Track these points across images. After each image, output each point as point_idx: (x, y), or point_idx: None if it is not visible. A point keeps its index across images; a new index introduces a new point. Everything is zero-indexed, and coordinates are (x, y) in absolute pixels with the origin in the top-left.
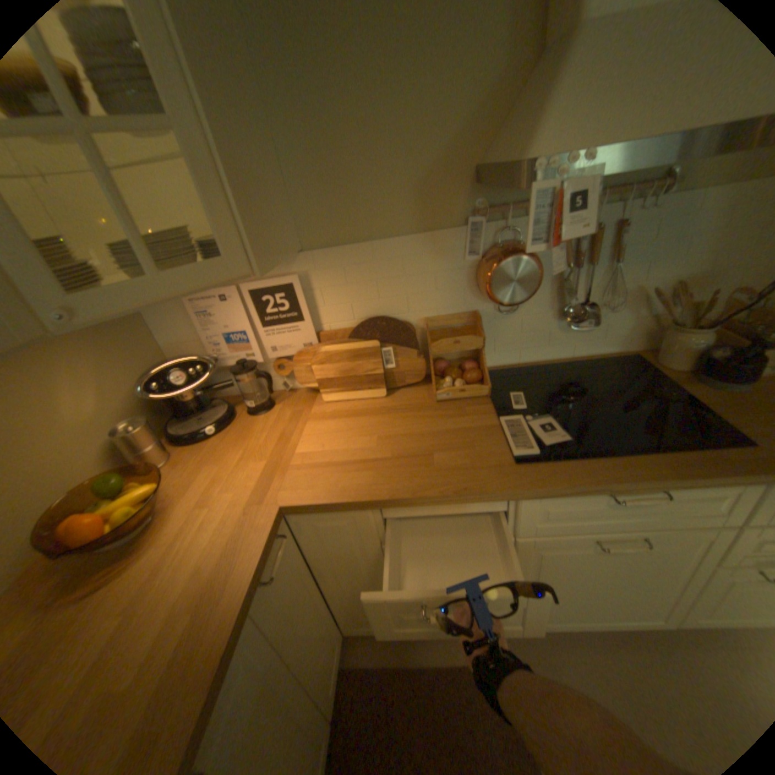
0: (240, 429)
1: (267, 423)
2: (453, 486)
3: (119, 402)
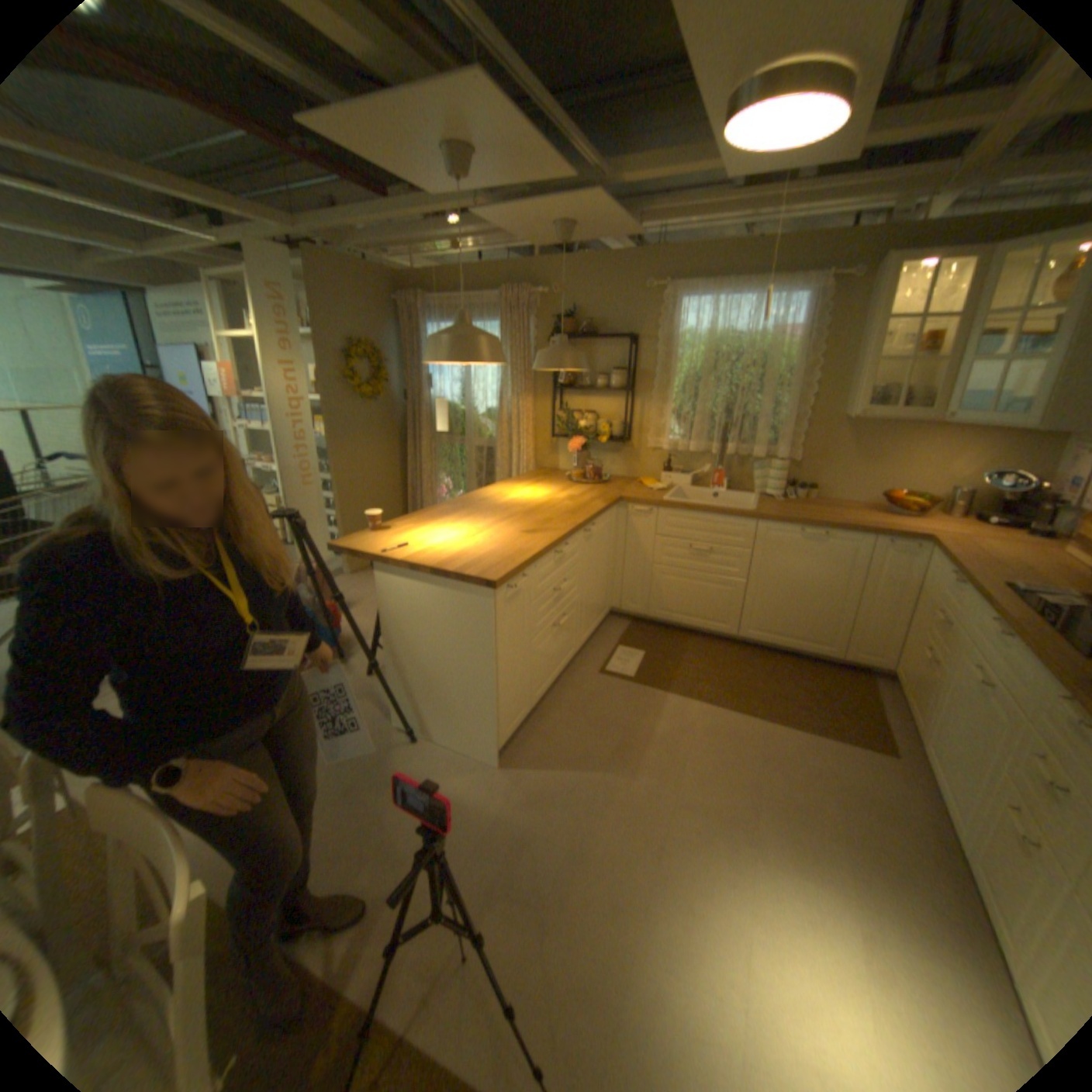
0: (1004, 531)
1: (1017, 537)
2: (970, 567)
3: (984, 483)
